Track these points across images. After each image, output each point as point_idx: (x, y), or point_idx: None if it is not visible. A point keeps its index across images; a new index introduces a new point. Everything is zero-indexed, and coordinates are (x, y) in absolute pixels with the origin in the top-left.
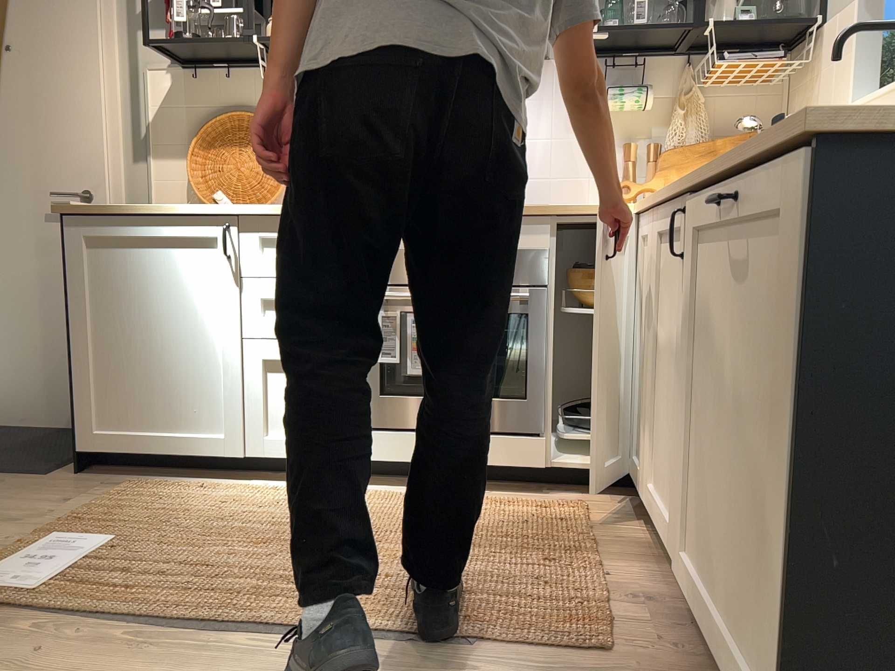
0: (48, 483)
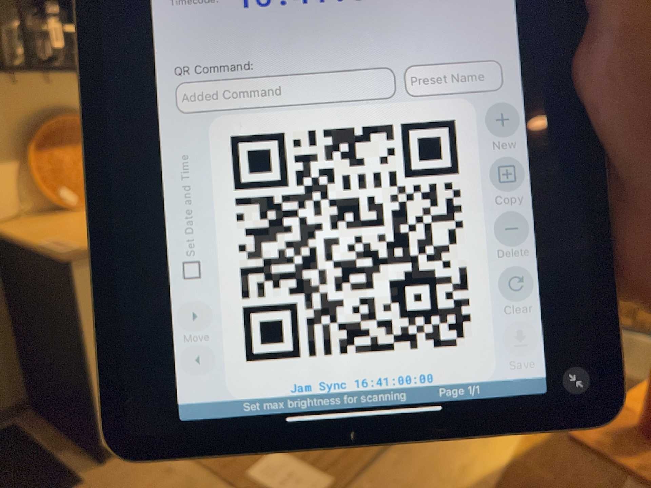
0: (108, 482)
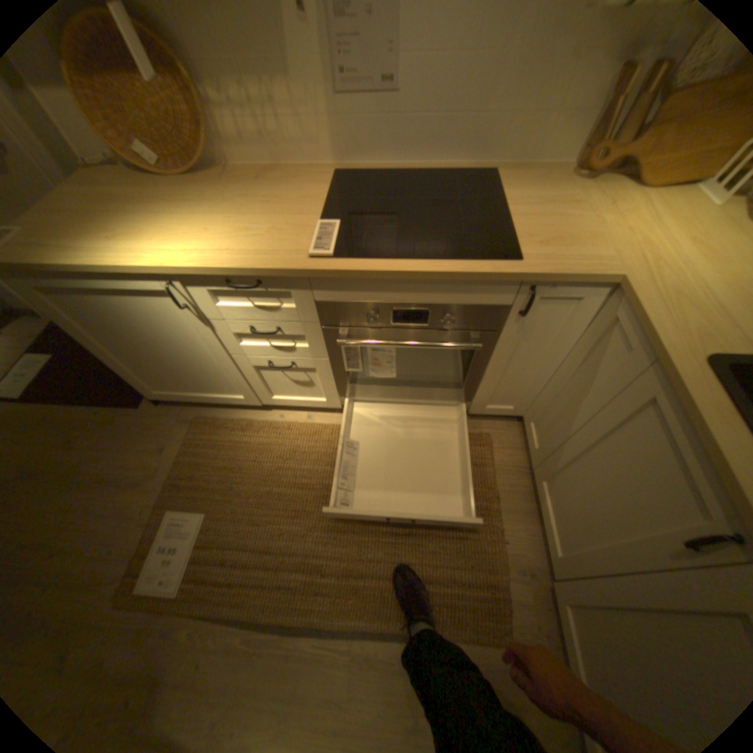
0: (140, 421)
